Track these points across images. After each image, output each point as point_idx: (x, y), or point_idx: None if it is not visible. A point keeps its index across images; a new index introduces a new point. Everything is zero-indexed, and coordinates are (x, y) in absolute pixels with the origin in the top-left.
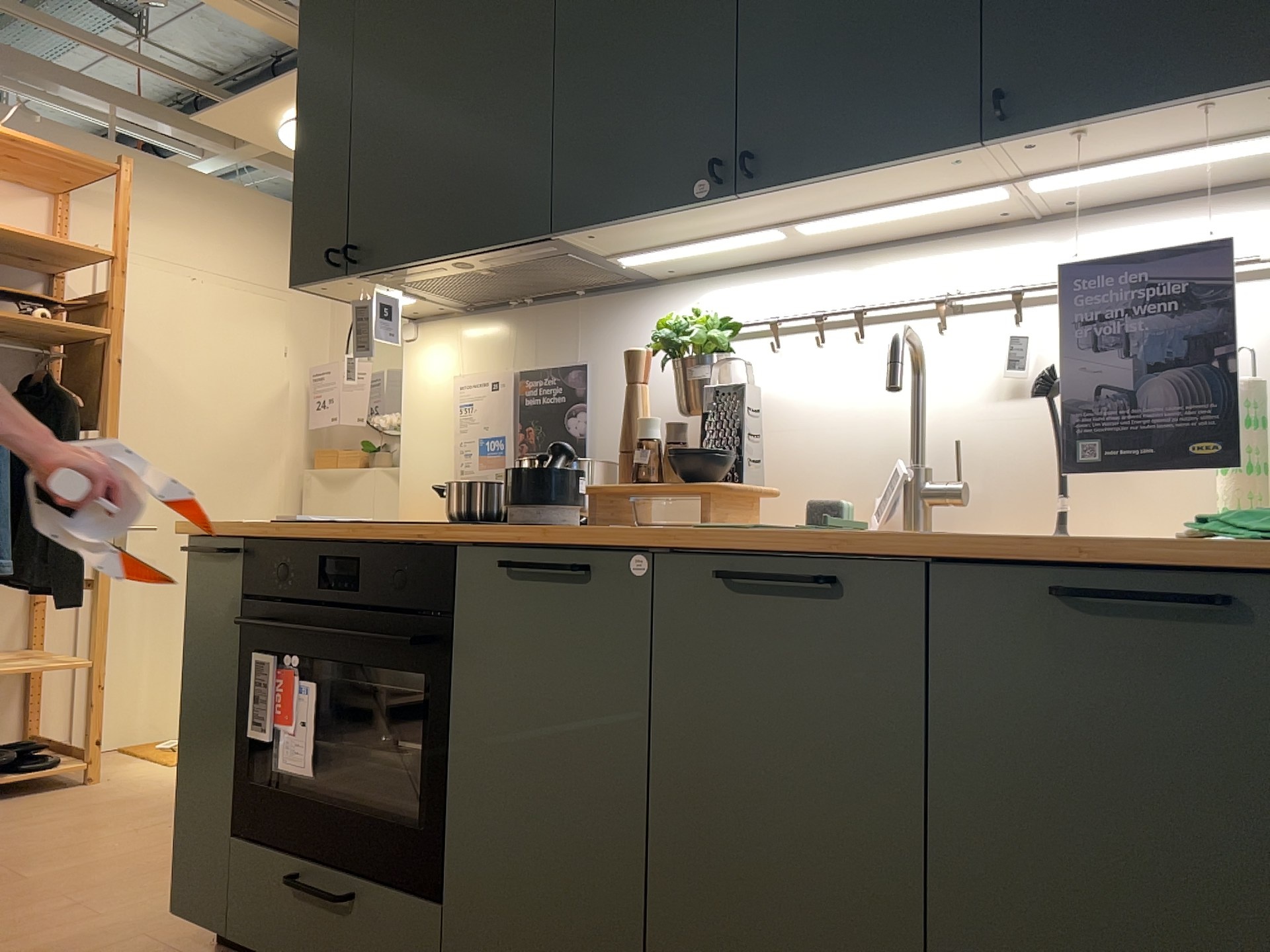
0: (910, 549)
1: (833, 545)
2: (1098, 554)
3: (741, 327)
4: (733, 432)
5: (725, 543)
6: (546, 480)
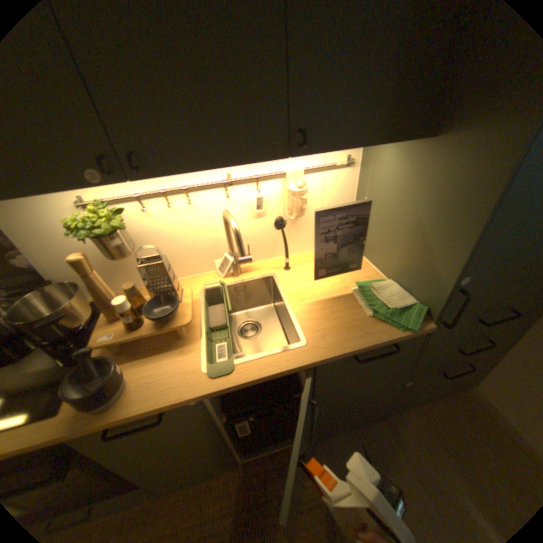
0: (313, 366)
1: (283, 373)
2: (369, 349)
3: (123, 210)
4: (164, 284)
5: (236, 388)
6: (99, 391)
